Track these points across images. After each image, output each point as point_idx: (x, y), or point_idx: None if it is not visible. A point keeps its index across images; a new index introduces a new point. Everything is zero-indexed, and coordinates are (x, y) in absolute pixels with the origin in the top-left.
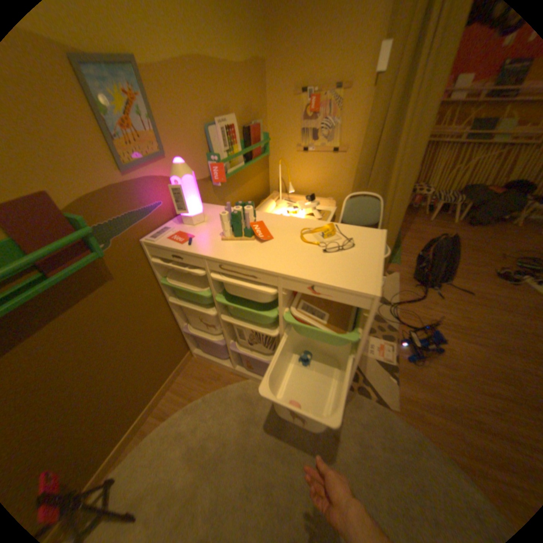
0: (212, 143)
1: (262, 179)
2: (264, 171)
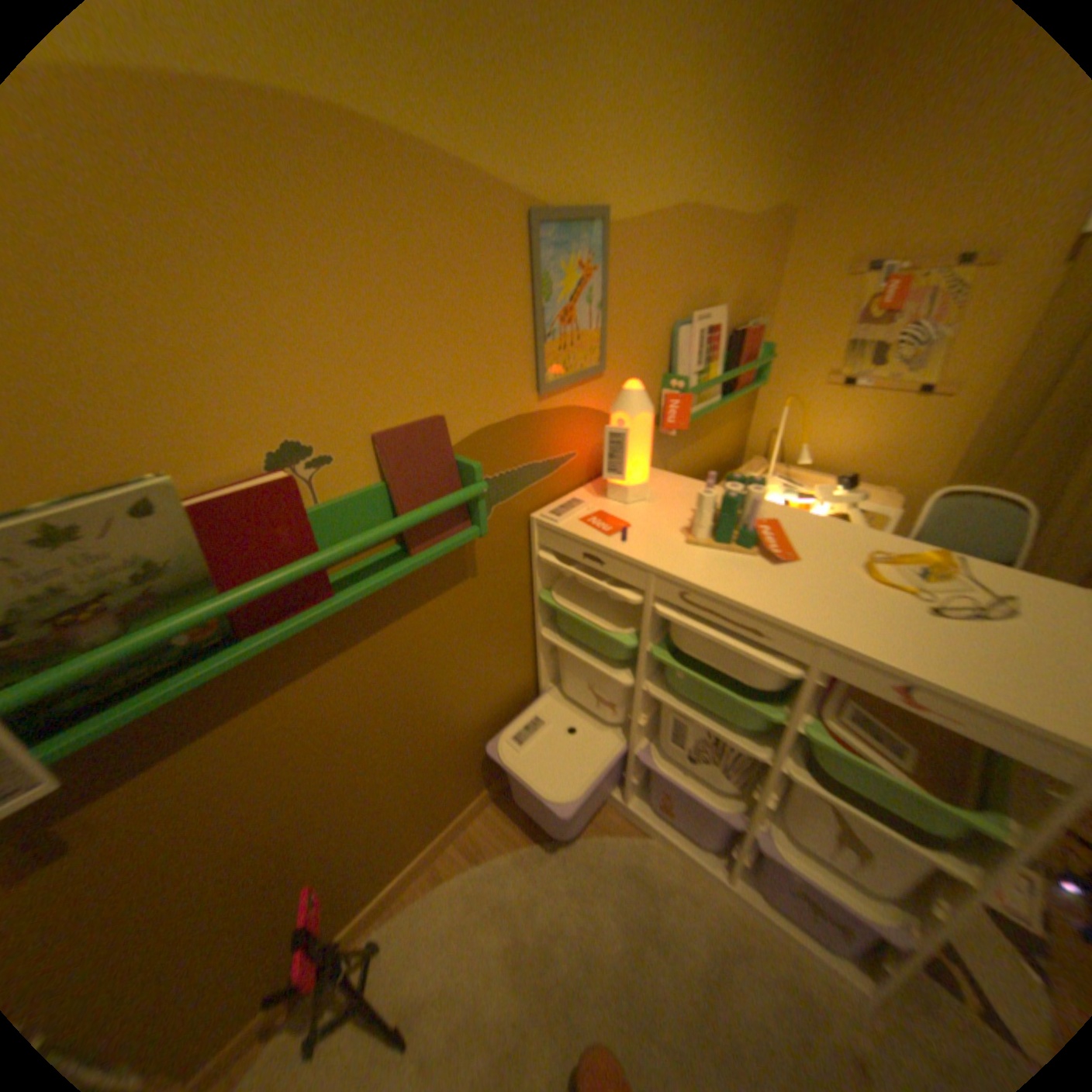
0: (679, 356)
1: (739, 429)
2: (745, 415)
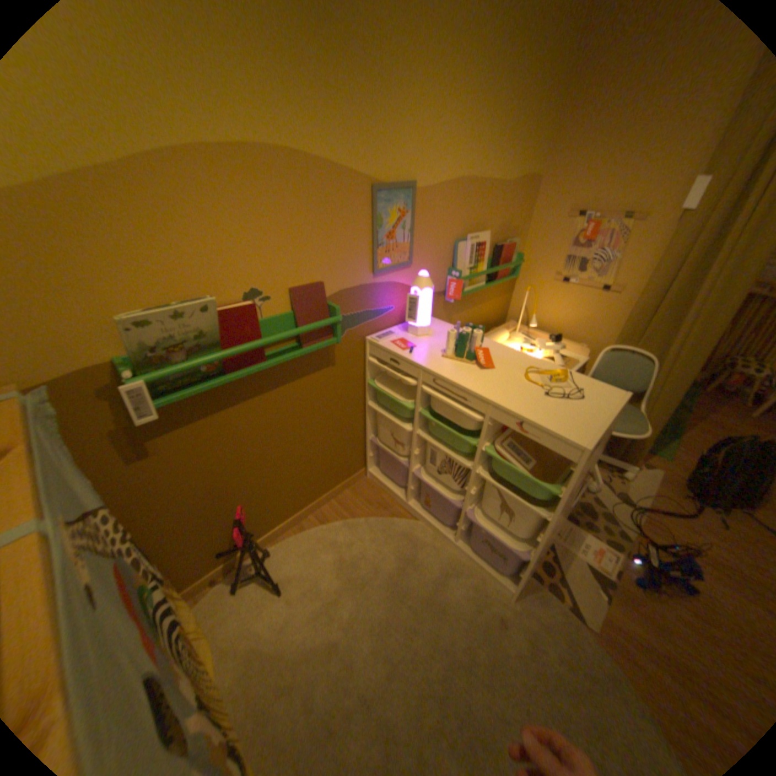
0: (457, 259)
1: (501, 303)
2: (506, 295)
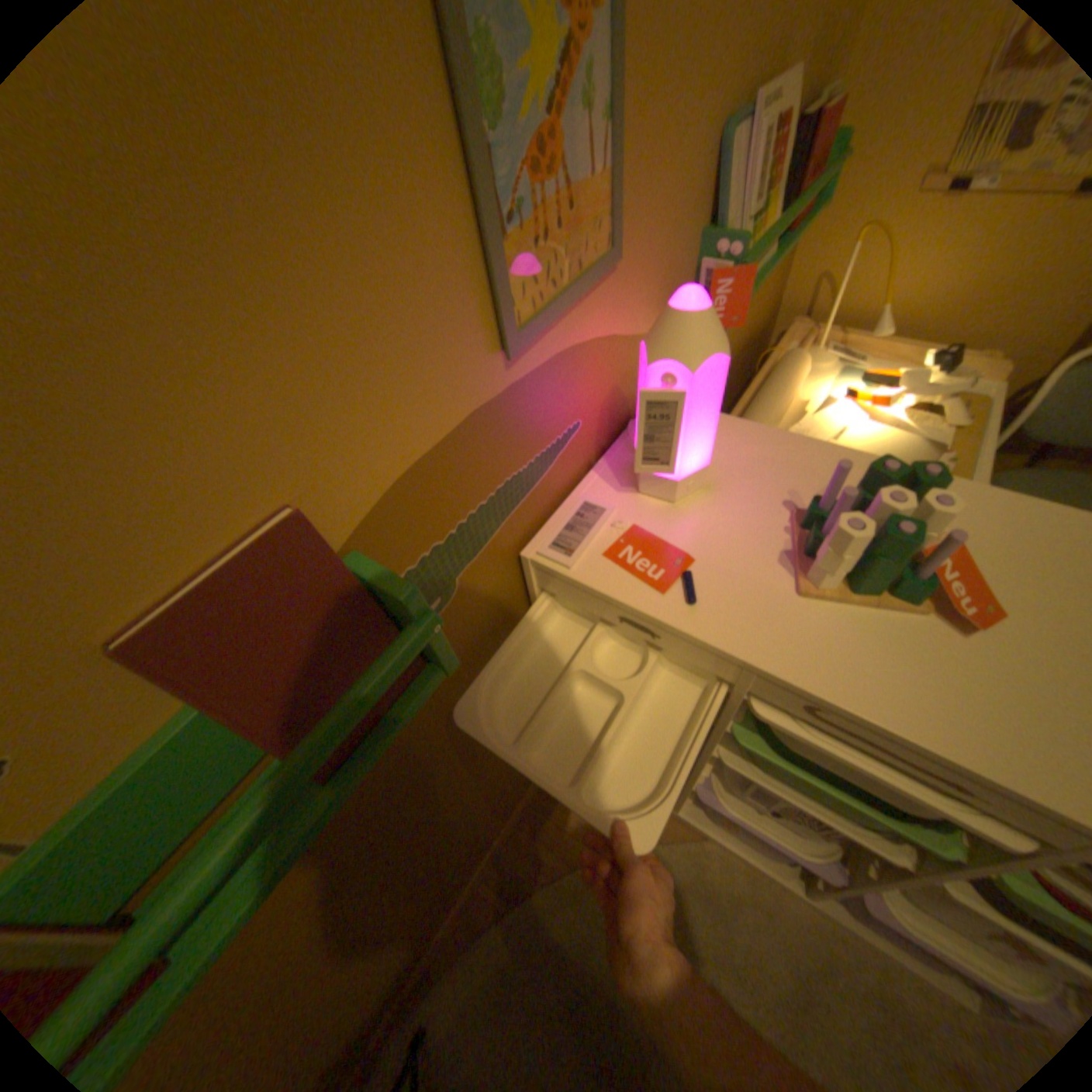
0: (731, 188)
1: (778, 280)
2: (788, 256)
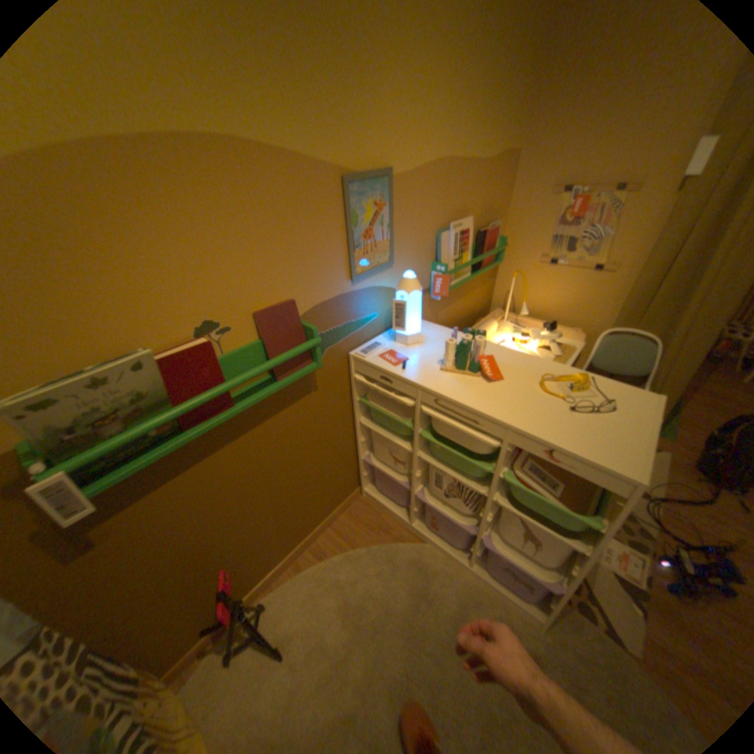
0: (441, 251)
1: (485, 291)
2: (489, 282)
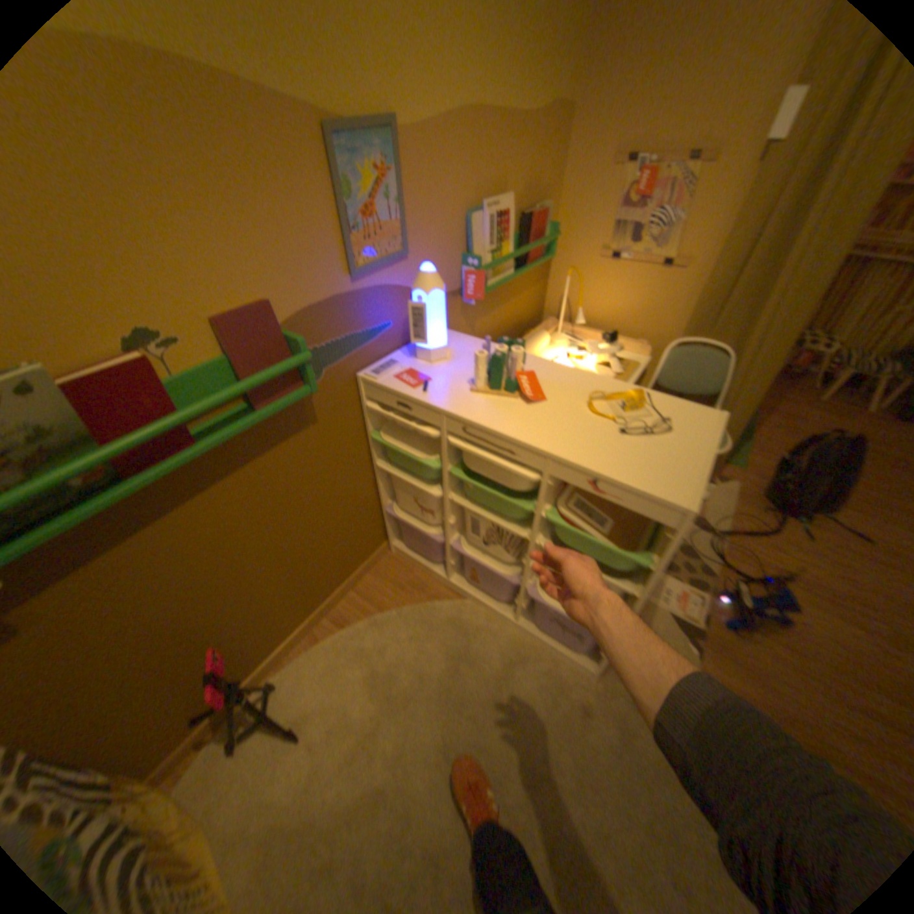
0: (472, 238)
1: (535, 295)
2: (540, 283)
